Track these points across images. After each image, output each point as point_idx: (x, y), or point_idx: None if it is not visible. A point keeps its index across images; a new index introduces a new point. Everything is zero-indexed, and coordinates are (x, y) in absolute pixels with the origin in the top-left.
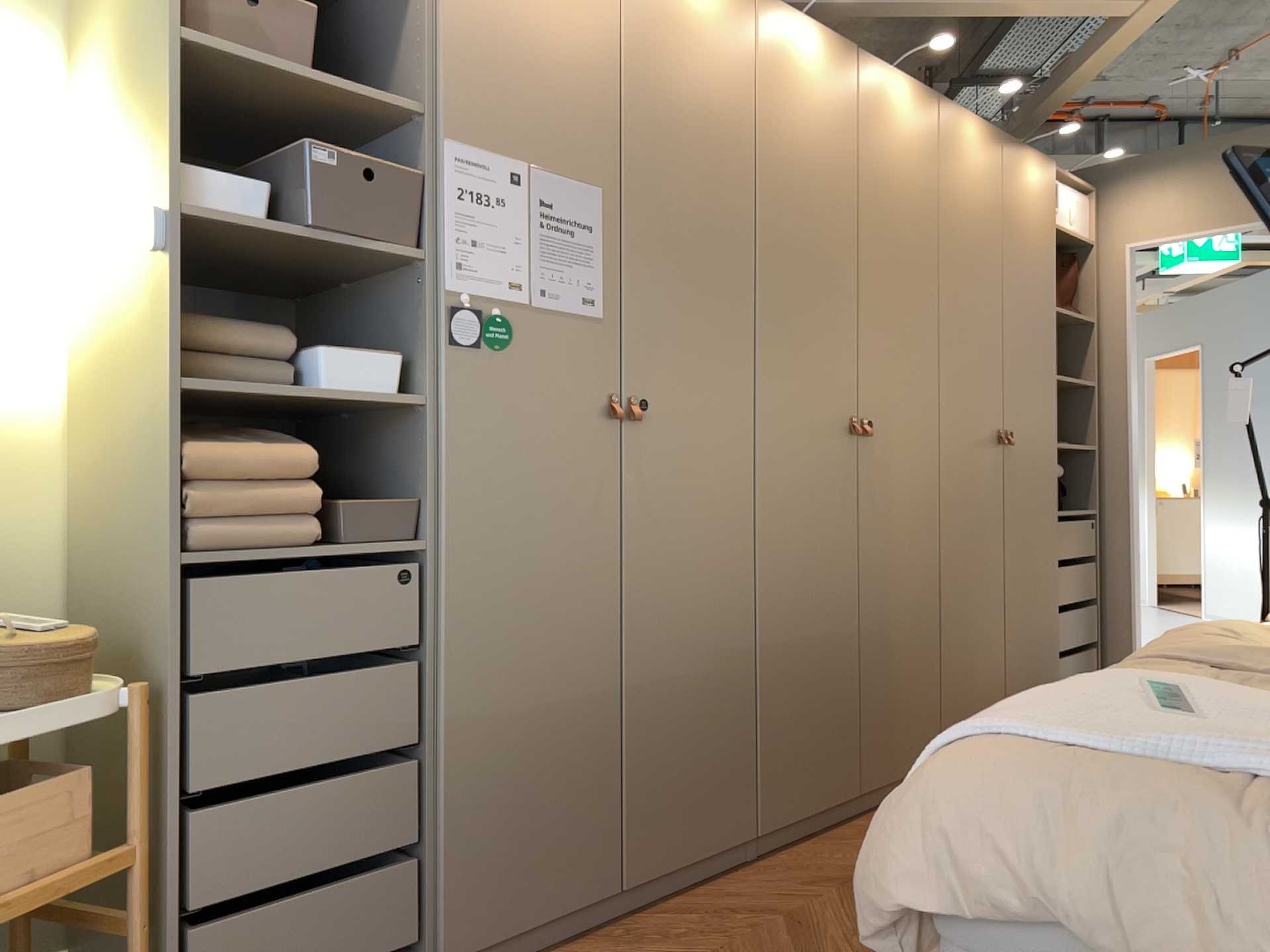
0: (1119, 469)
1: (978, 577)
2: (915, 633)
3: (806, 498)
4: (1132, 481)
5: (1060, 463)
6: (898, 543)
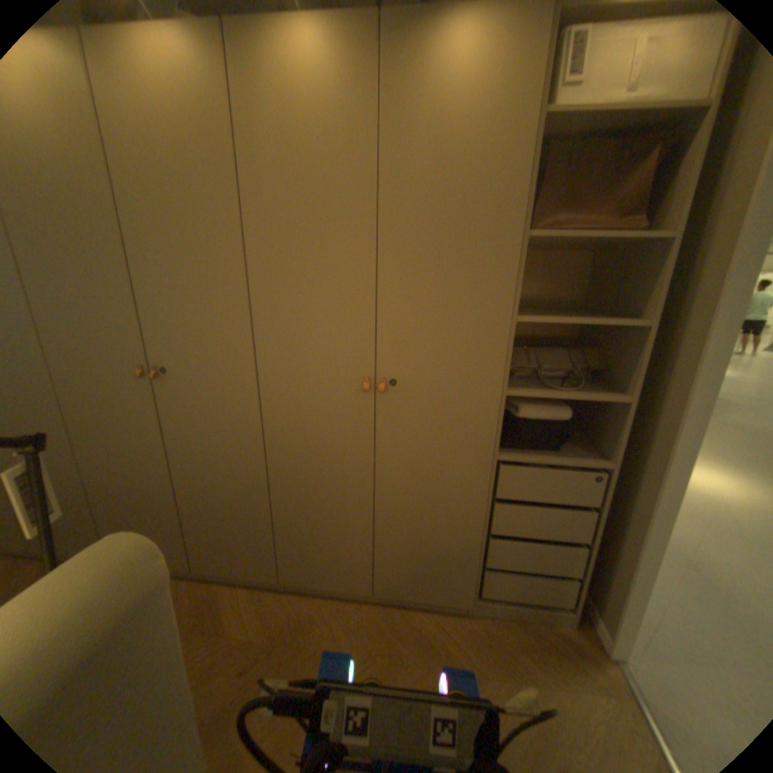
0: (675, 436)
1: (324, 492)
2: (235, 510)
3: (101, 415)
4: (682, 457)
5: (565, 410)
6: (206, 453)
